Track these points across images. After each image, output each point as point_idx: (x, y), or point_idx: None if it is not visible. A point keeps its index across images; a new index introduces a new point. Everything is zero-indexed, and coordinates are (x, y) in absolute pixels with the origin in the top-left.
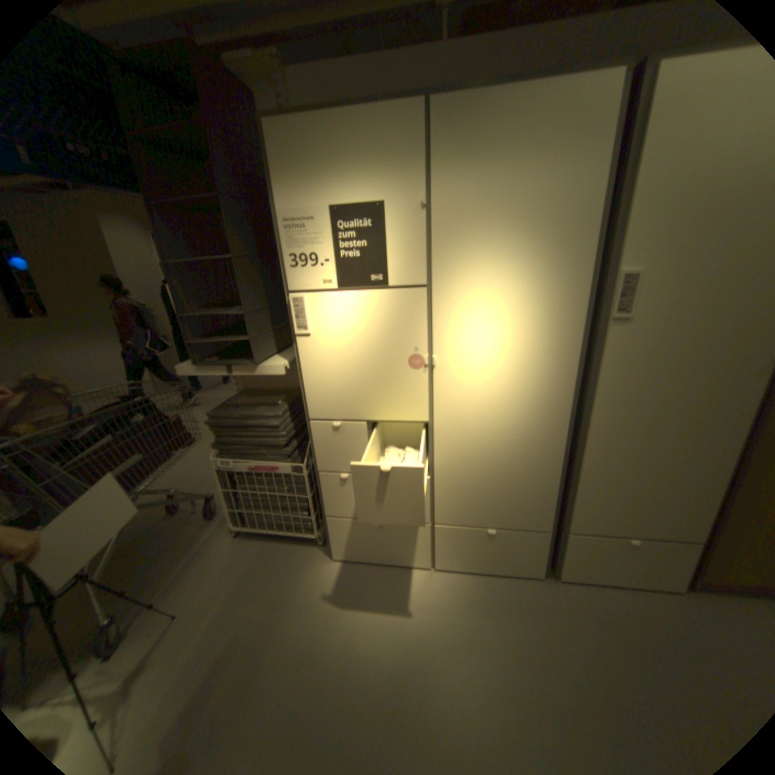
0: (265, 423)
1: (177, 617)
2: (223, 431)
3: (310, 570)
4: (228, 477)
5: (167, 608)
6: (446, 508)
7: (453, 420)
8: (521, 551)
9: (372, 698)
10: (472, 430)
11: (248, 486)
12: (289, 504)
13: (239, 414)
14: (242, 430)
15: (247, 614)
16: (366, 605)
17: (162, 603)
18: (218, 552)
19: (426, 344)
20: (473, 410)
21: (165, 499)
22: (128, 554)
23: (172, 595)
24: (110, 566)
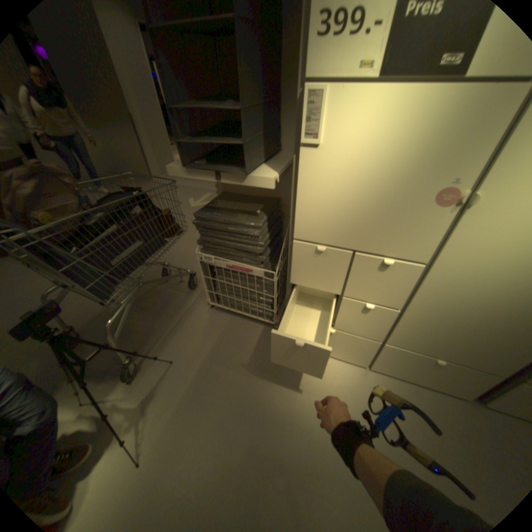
0: (246, 231)
1: (173, 362)
2: (208, 232)
3: (268, 347)
4: (209, 268)
5: (166, 353)
6: (404, 336)
7: (459, 268)
8: (462, 381)
9: (318, 465)
10: (478, 282)
11: (225, 278)
12: (257, 298)
13: (222, 219)
14: (224, 234)
15: (222, 371)
16: (312, 386)
17: (163, 349)
18: (199, 317)
19: (476, 175)
20: (494, 263)
21: (161, 267)
22: (139, 305)
23: (169, 344)
24: (127, 312)
